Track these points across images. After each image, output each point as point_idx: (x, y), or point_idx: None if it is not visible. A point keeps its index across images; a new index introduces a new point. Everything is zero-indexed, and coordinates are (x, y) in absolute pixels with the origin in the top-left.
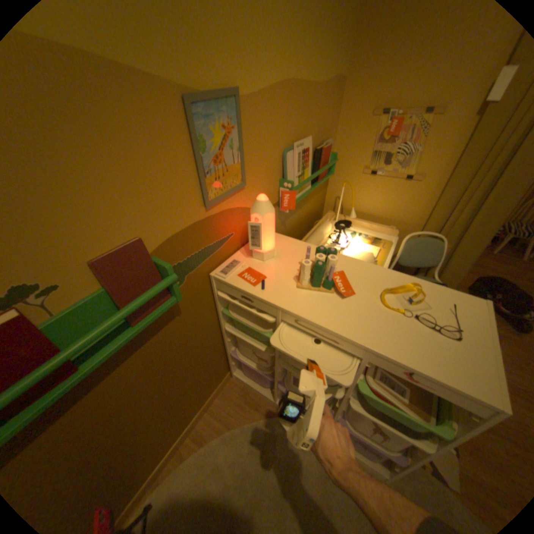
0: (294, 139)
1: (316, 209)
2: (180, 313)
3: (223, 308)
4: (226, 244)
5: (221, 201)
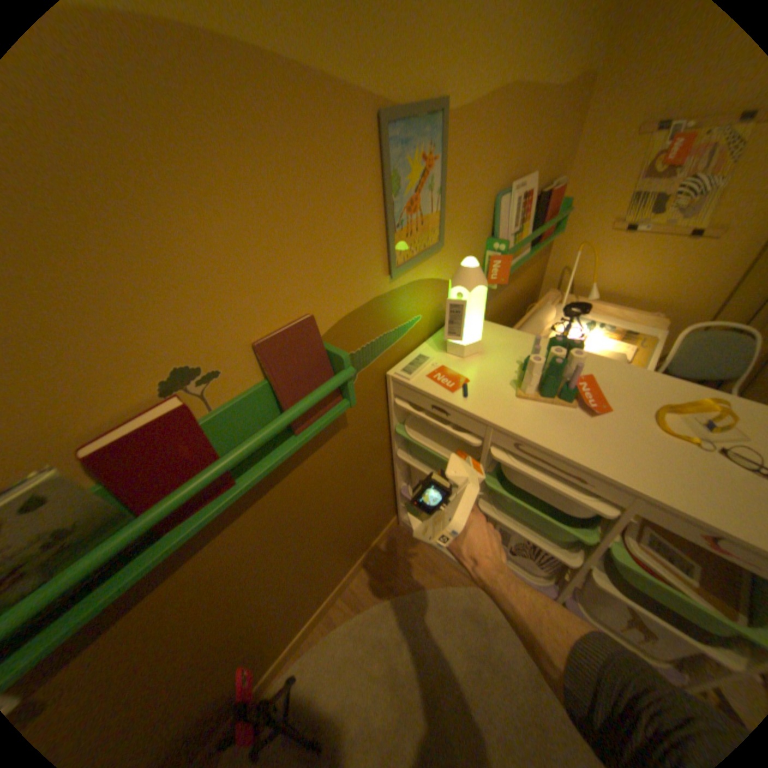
0: (513, 176)
1: (531, 286)
2: (346, 424)
3: (399, 424)
4: (409, 332)
5: (410, 268)
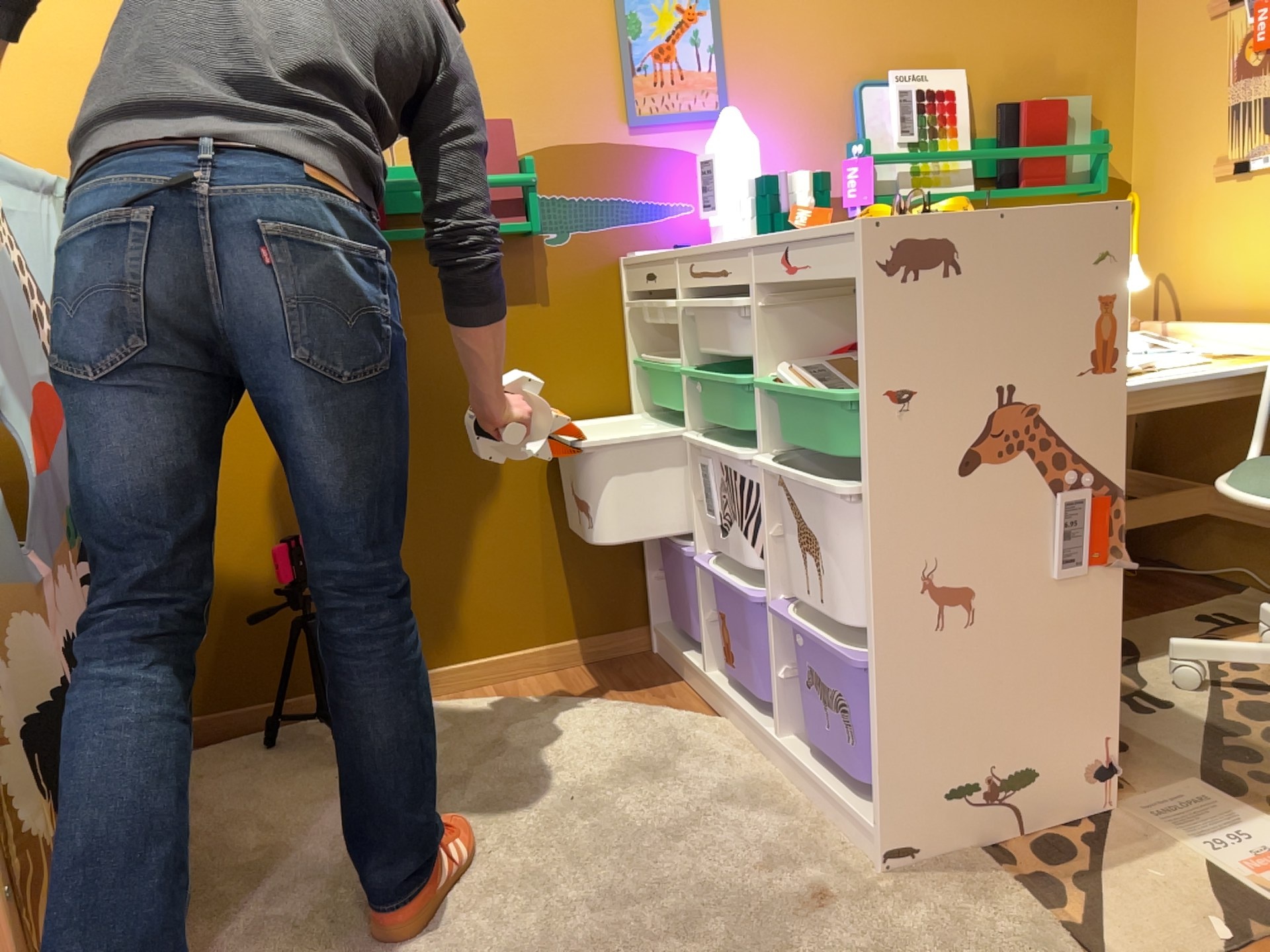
0: (896, 70)
1: None
2: (545, 299)
3: (637, 357)
4: (669, 221)
5: (663, 128)
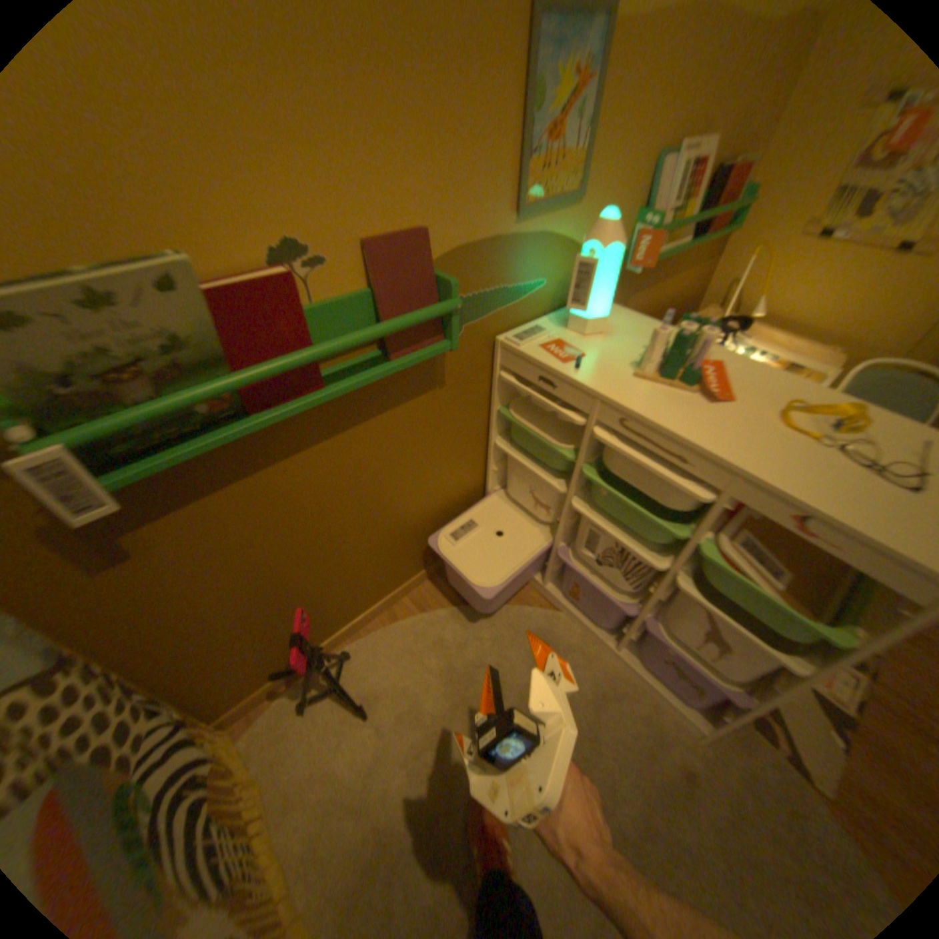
0: (685, 134)
1: (687, 297)
2: (443, 384)
3: (500, 407)
4: (528, 298)
5: (540, 213)
